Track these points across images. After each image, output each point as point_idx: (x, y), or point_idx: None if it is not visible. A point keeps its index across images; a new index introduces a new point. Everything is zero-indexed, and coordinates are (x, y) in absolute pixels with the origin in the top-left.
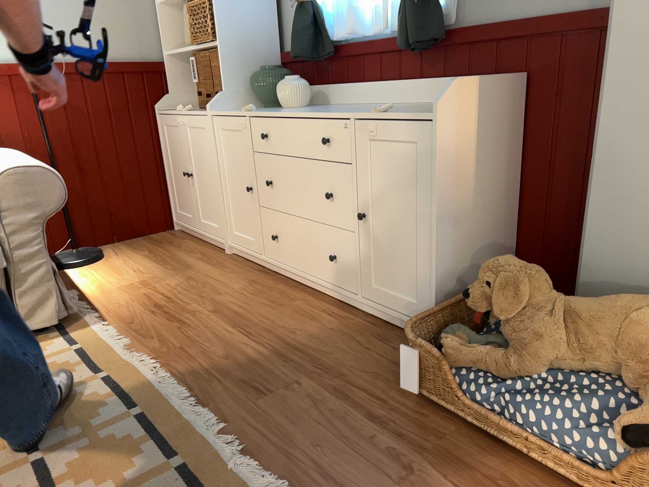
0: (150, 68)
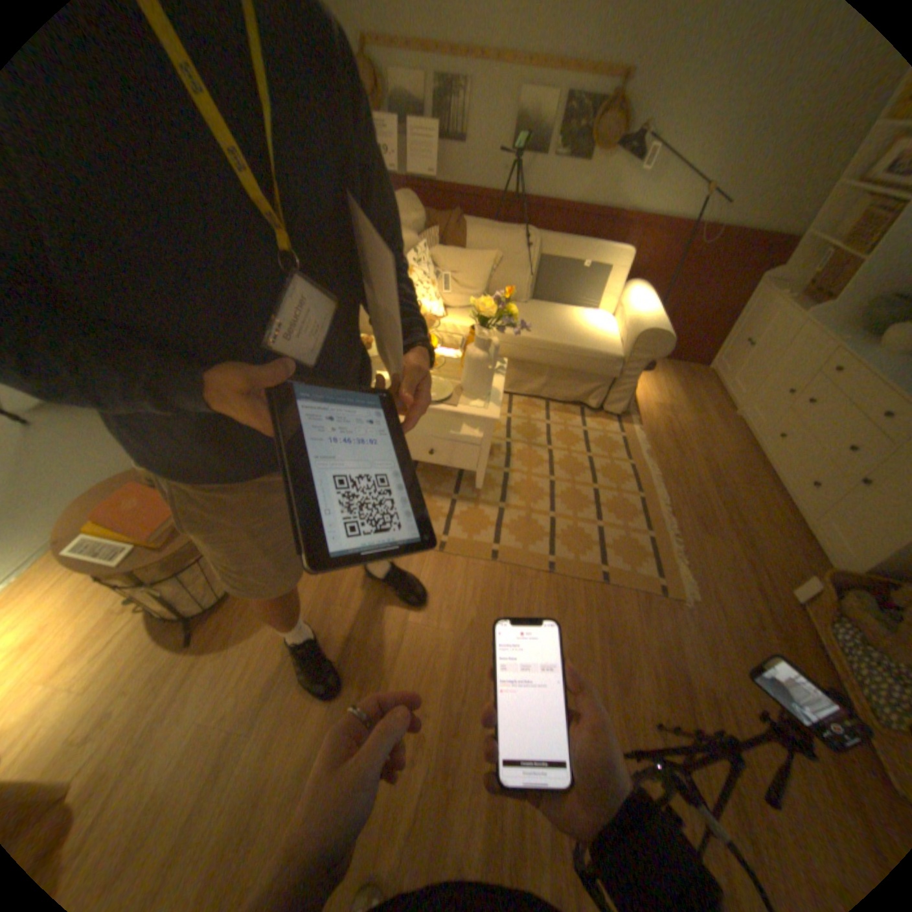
0: (785, 240)
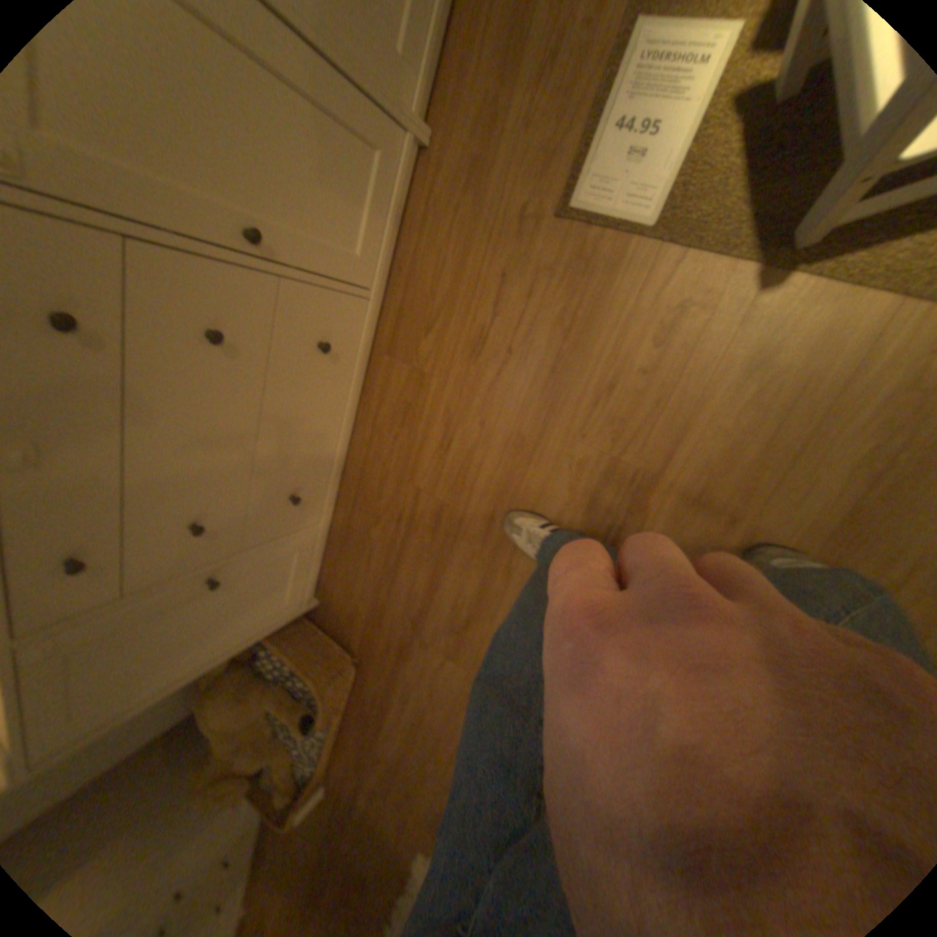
0: None
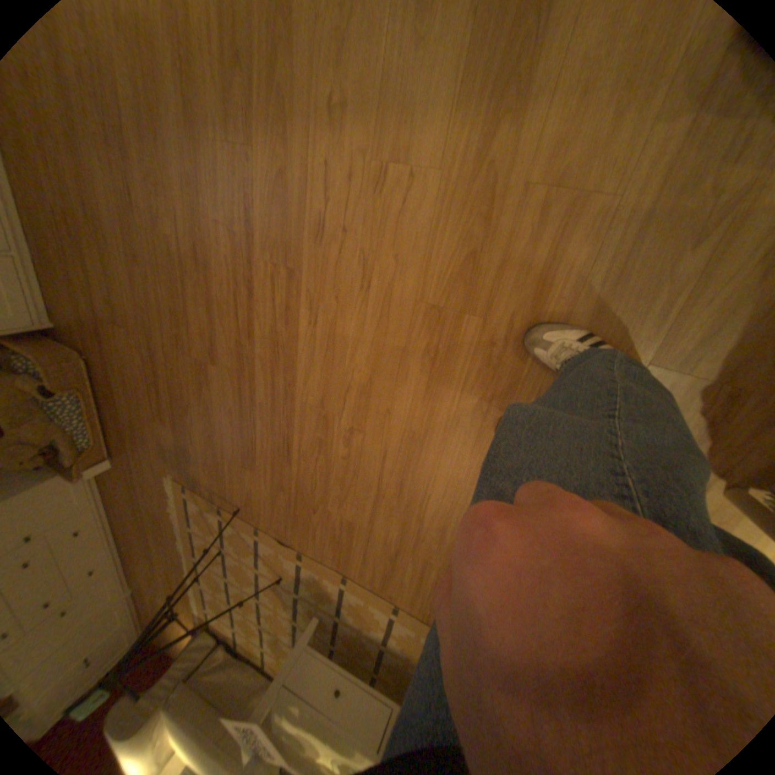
0: None
